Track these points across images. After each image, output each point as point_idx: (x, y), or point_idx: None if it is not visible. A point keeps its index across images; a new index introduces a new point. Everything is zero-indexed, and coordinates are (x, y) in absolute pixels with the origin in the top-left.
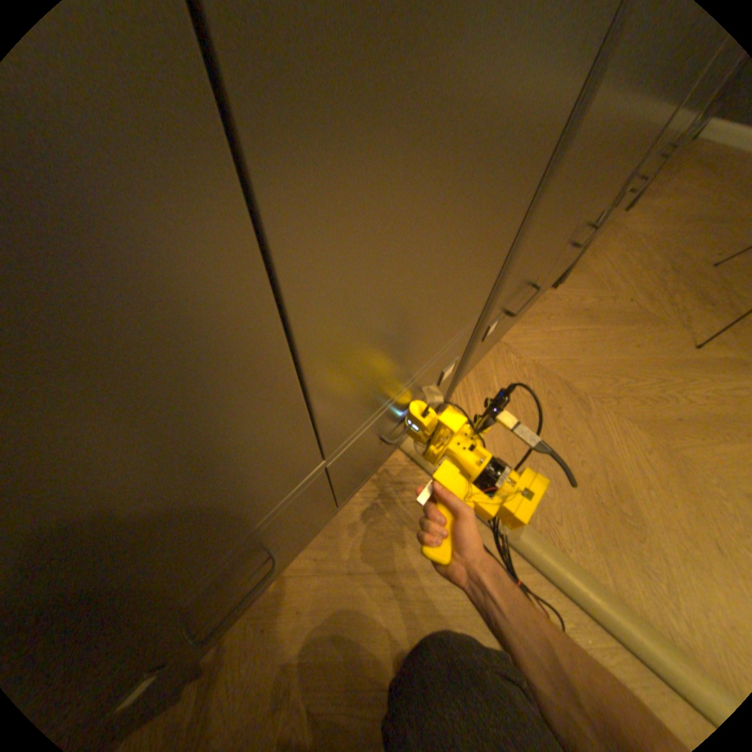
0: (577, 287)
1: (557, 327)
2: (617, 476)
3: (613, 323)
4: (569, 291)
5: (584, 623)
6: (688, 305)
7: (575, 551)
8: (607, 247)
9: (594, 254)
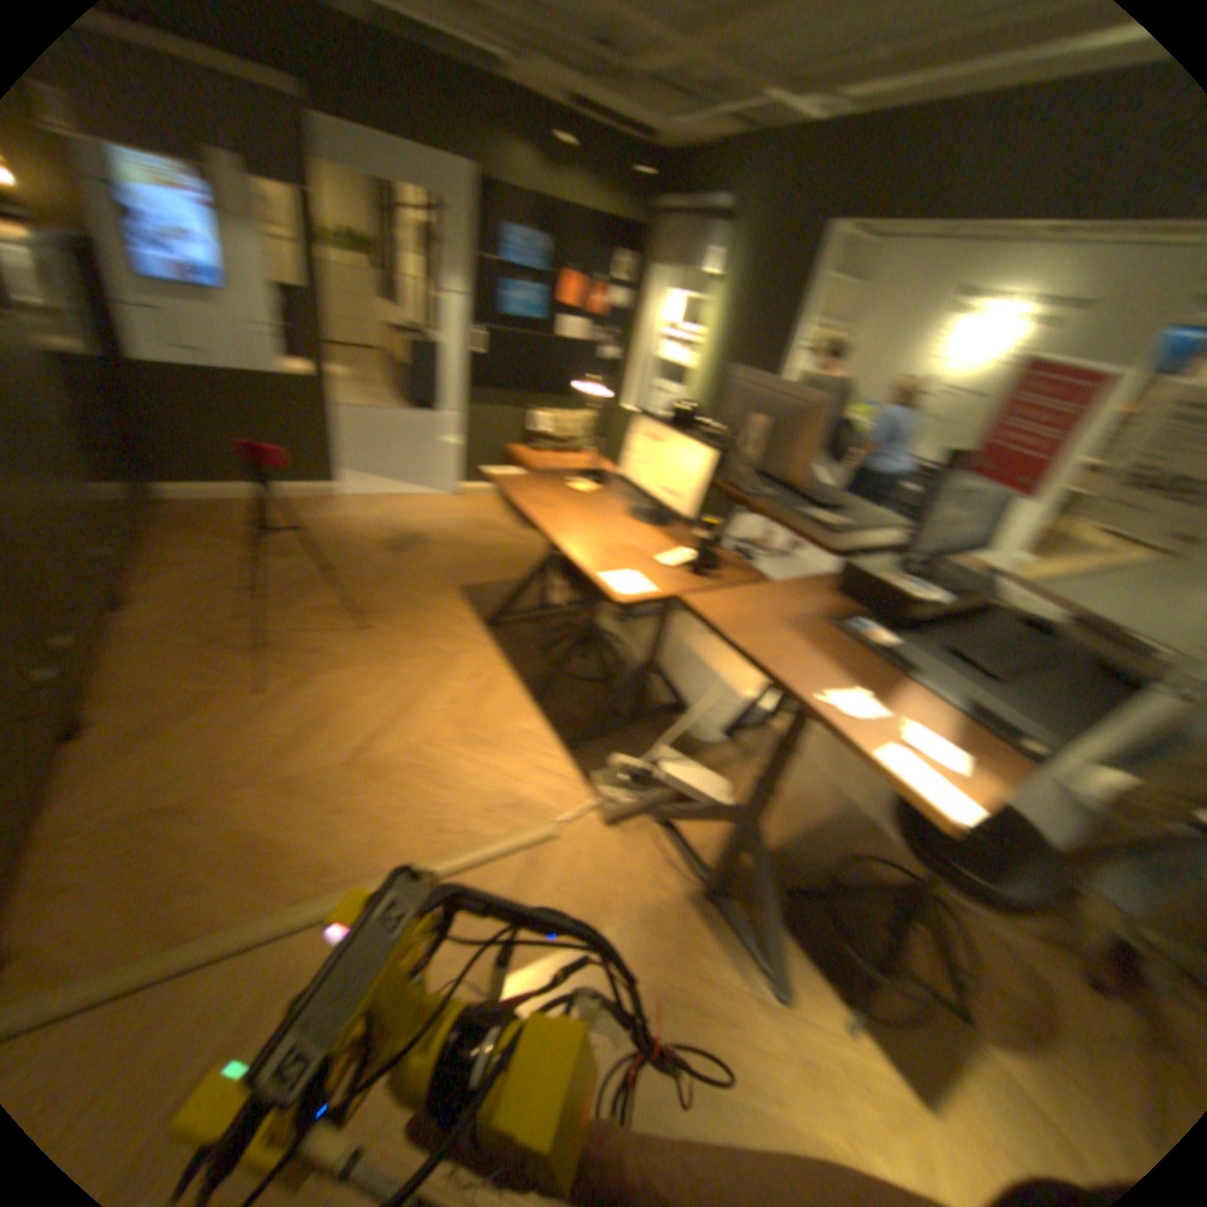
0: (121, 715)
1: (121, 768)
2: (252, 833)
3: (182, 722)
4: (114, 725)
5: (279, 945)
6: (243, 661)
7: (247, 913)
8: (133, 655)
9: (121, 671)
